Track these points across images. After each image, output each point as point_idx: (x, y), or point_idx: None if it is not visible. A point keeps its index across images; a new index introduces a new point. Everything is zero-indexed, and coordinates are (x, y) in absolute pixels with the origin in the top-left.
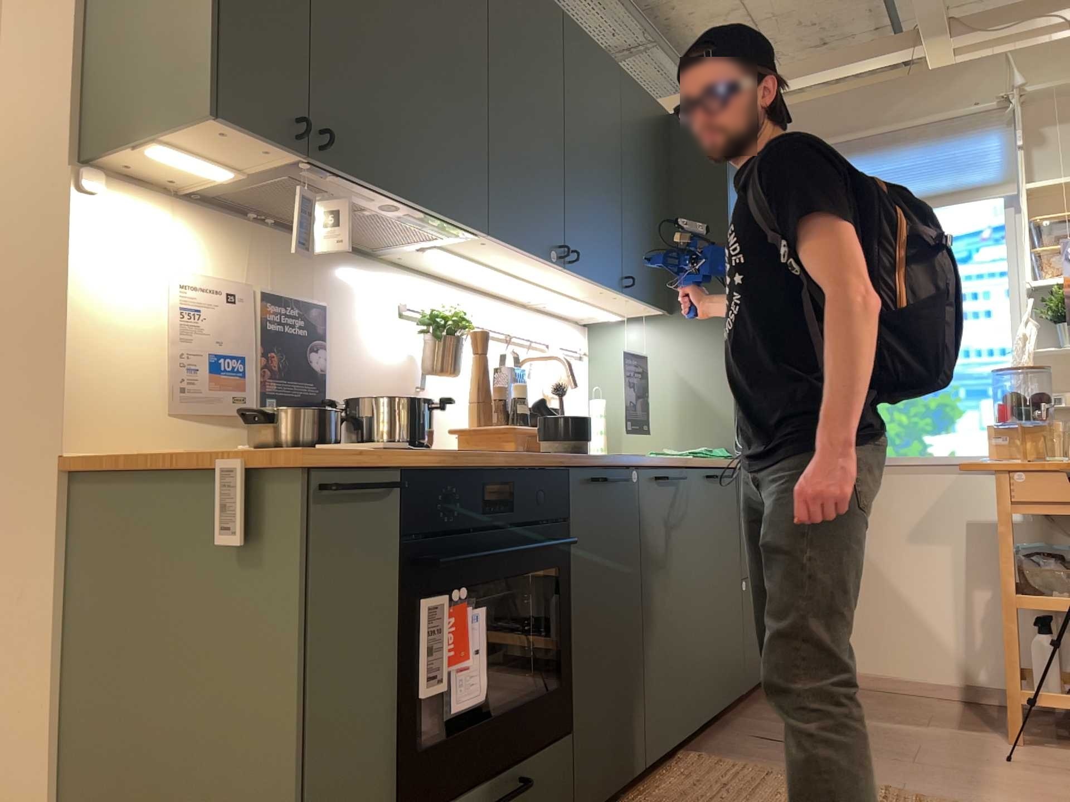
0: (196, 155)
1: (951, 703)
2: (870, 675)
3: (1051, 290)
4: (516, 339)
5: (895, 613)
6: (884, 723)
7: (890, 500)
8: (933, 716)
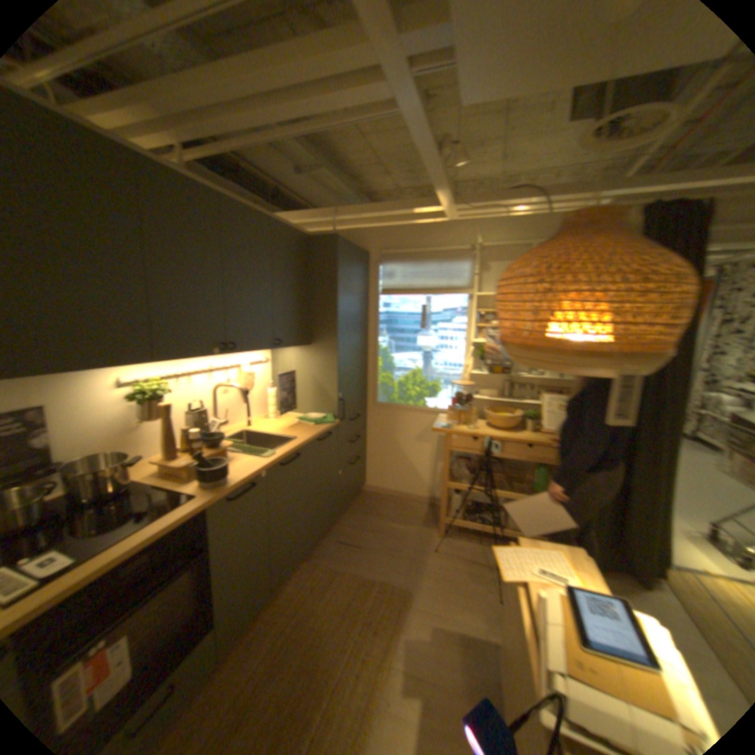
0: None
1: (424, 507)
2: (395, 492)
3: (482, 341)
4: (218, 369)
5: (407, 469)
6: (394, 525)
7: (409, 424)
8: (415, 517)
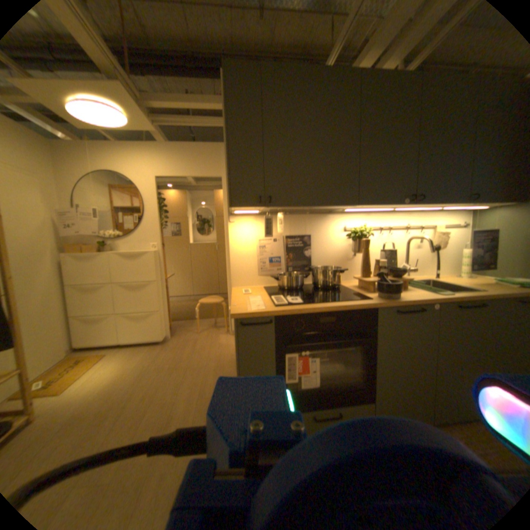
0: (243, 210)
1: None
2: None
3: None
4: (413, 226)
5: None
6: None
7: None
8: None
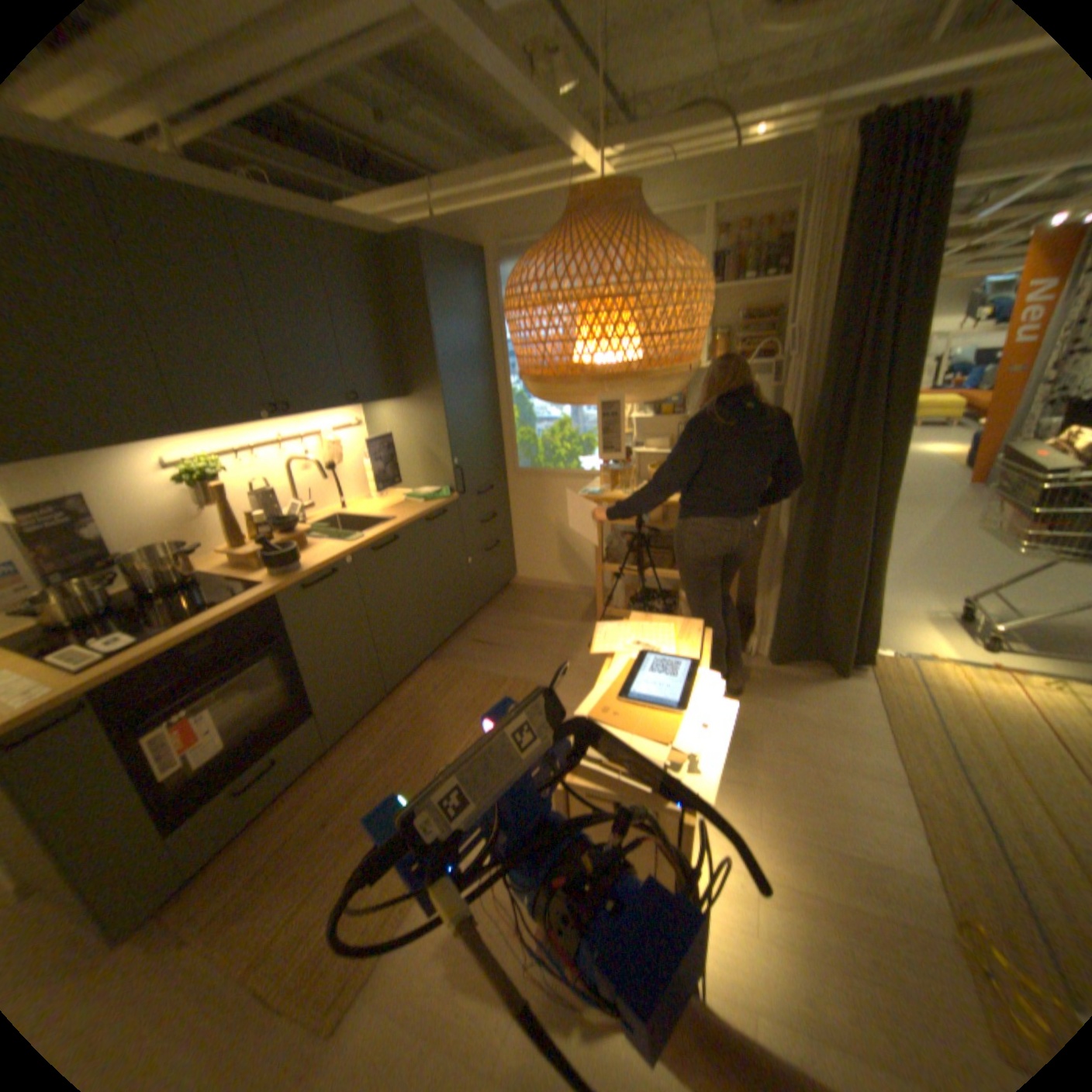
0: None
1: (587, 598)
2: (553, 583)
3: None
4: (287, 439)
5: (564, 554)
6: (544, 620)
7: (561, 494)
8: (572, 611)
